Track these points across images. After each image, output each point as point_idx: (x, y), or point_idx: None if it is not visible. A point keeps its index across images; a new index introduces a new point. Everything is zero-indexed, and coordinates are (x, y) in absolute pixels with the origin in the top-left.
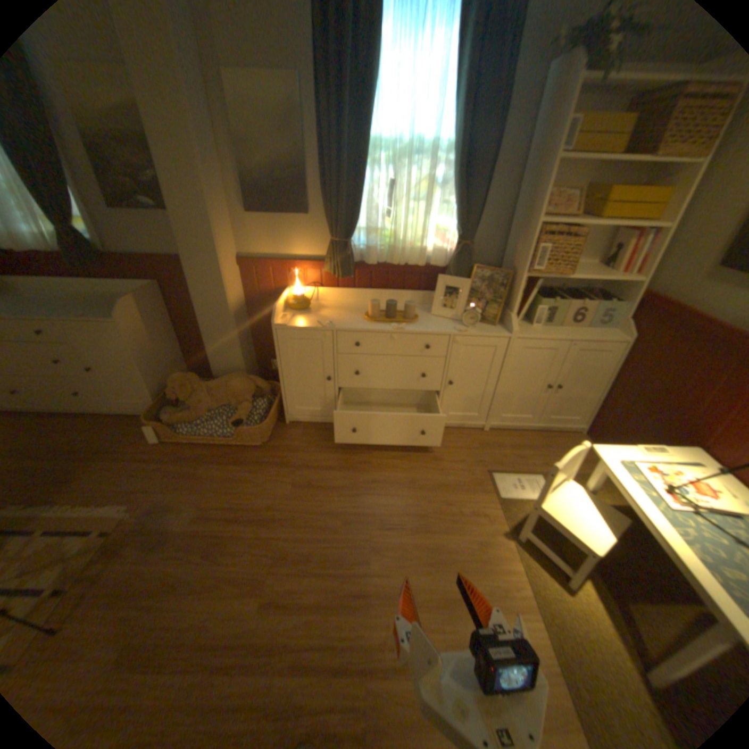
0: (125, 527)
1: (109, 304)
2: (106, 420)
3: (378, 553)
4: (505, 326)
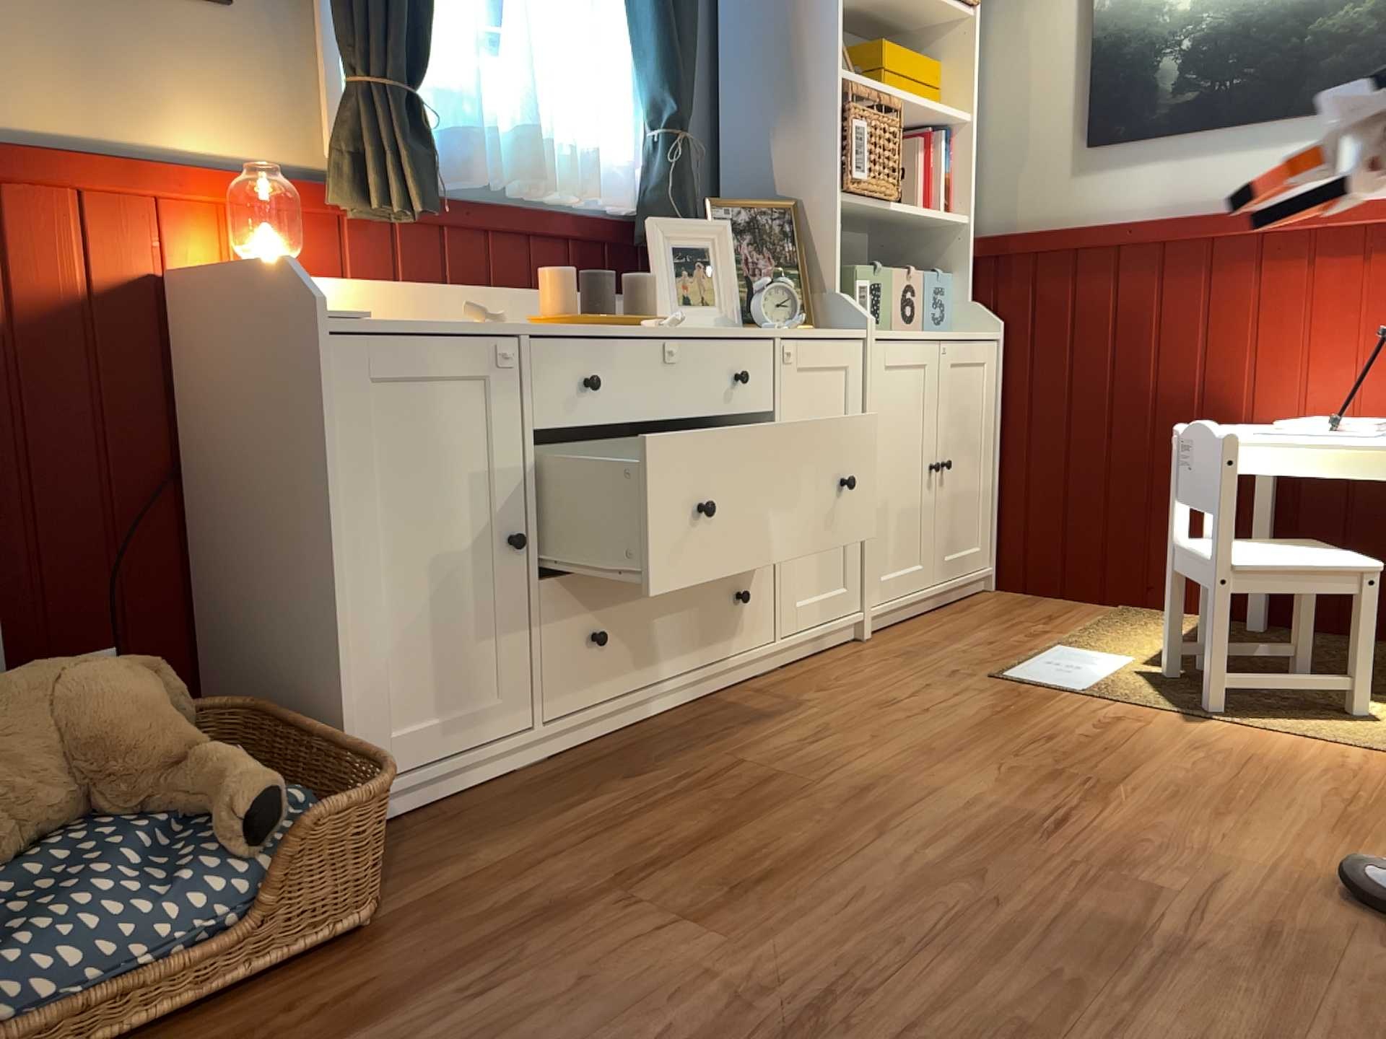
0: None
1: None
2: None
3: (1131, 865)
4: (827, 329)
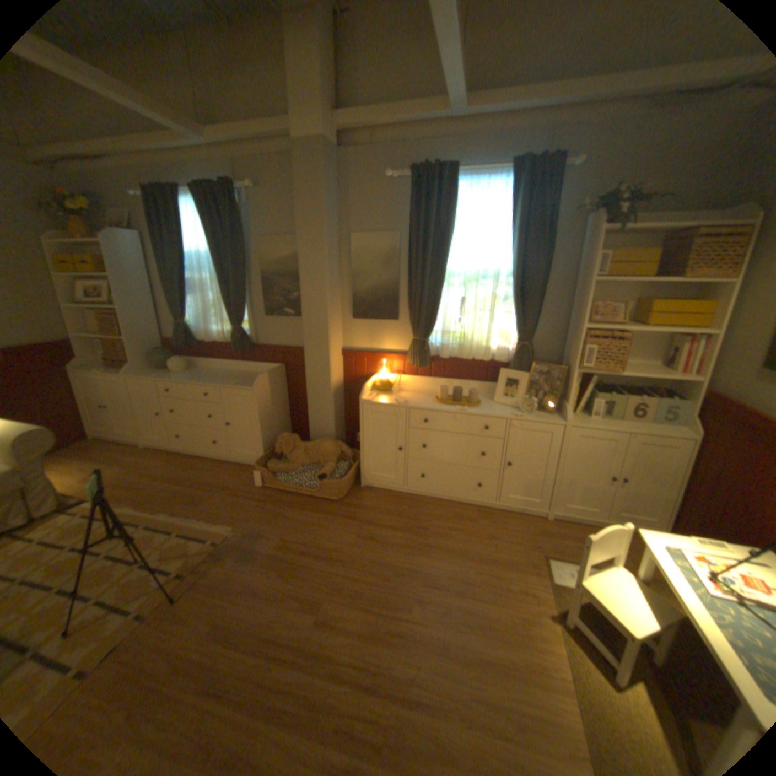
0: (229, 543)
1: (251, 379)
2: (229, 466)
3: (422, 606)
4: (562, 416)
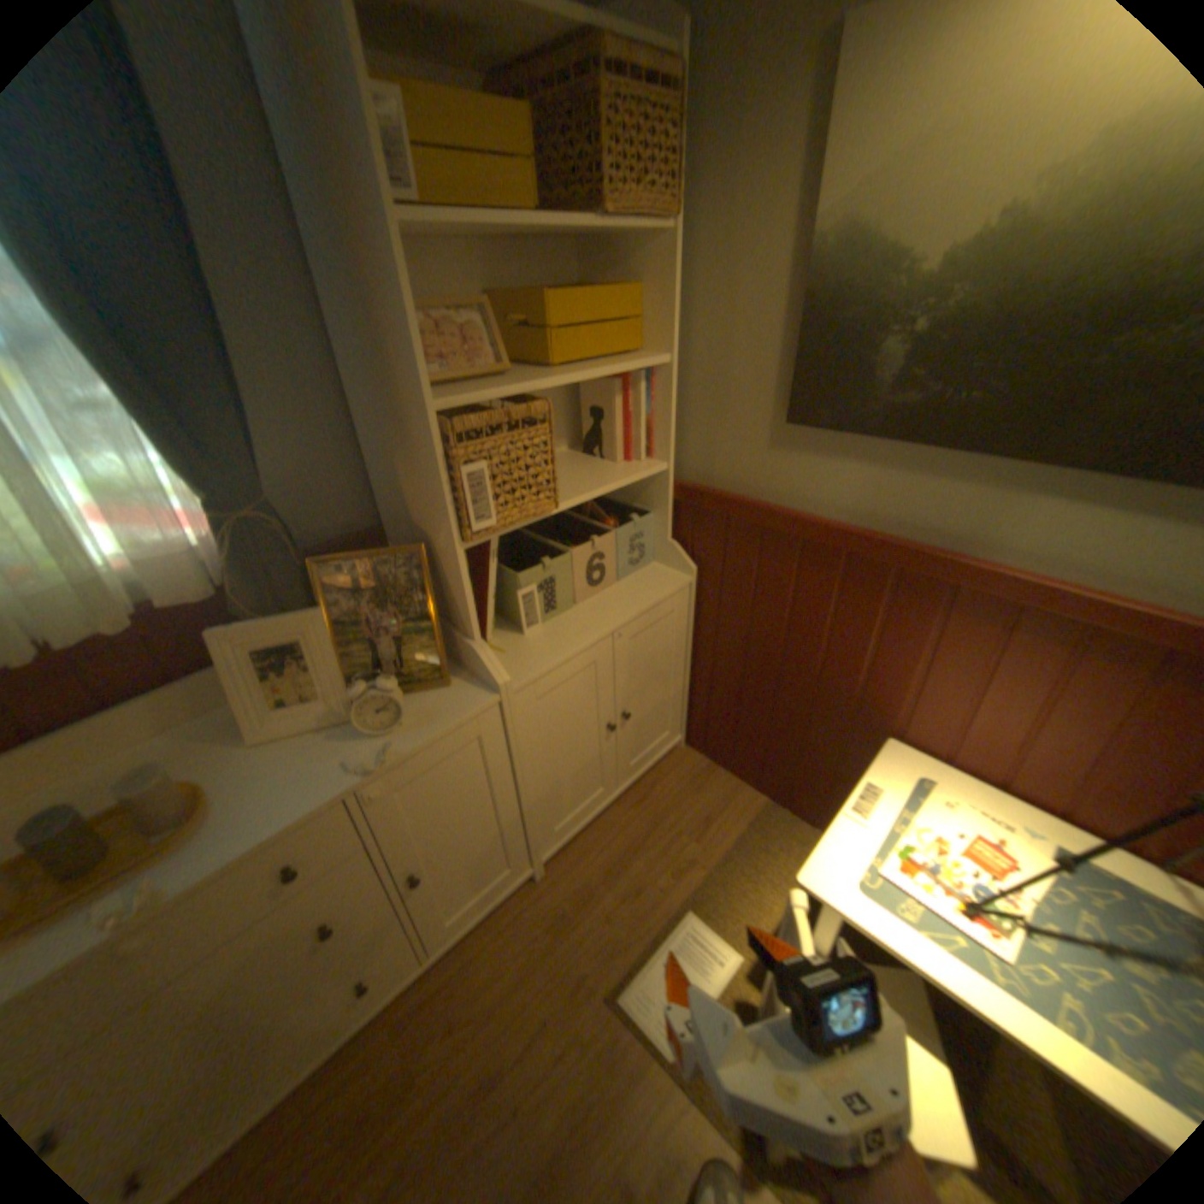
0: None
1: None
2: None
3: None
4: (471, 671)
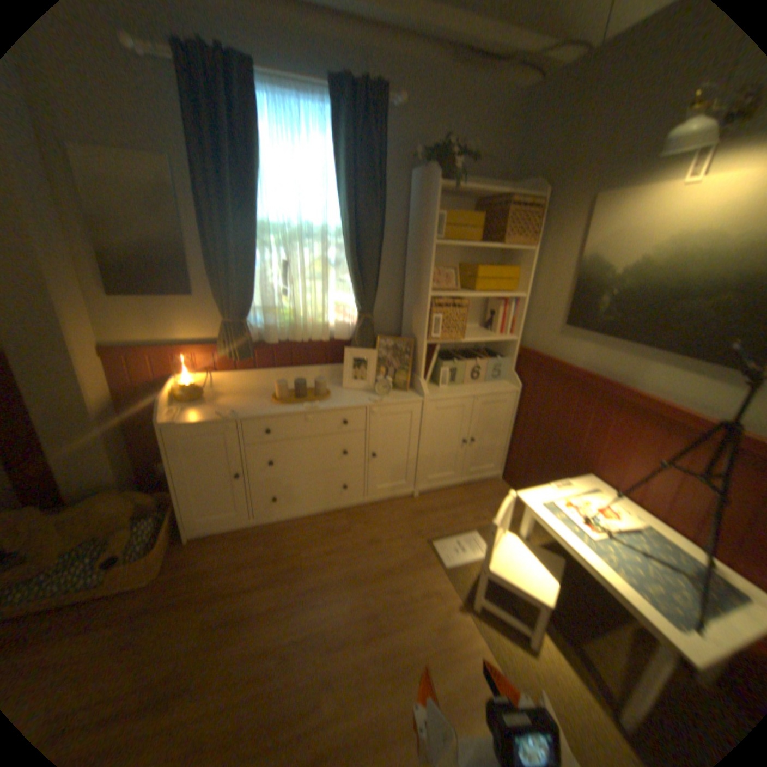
0: None
1: None
2: None
3: (330, 690)
4: (416, 391)
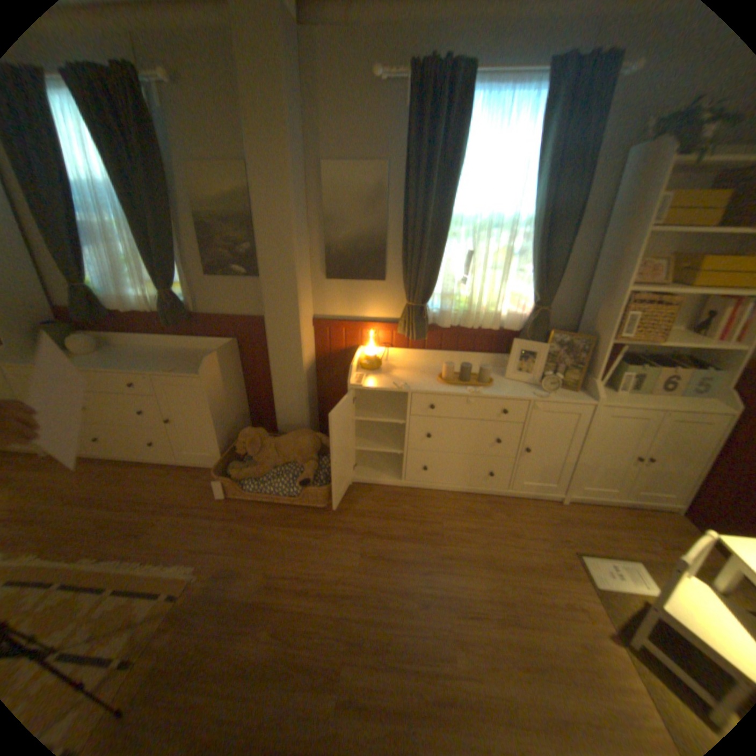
0: (193, 591)
1: (194, 359)
2: (175, 471)
3: (465, 649)
4: (588, 393)
